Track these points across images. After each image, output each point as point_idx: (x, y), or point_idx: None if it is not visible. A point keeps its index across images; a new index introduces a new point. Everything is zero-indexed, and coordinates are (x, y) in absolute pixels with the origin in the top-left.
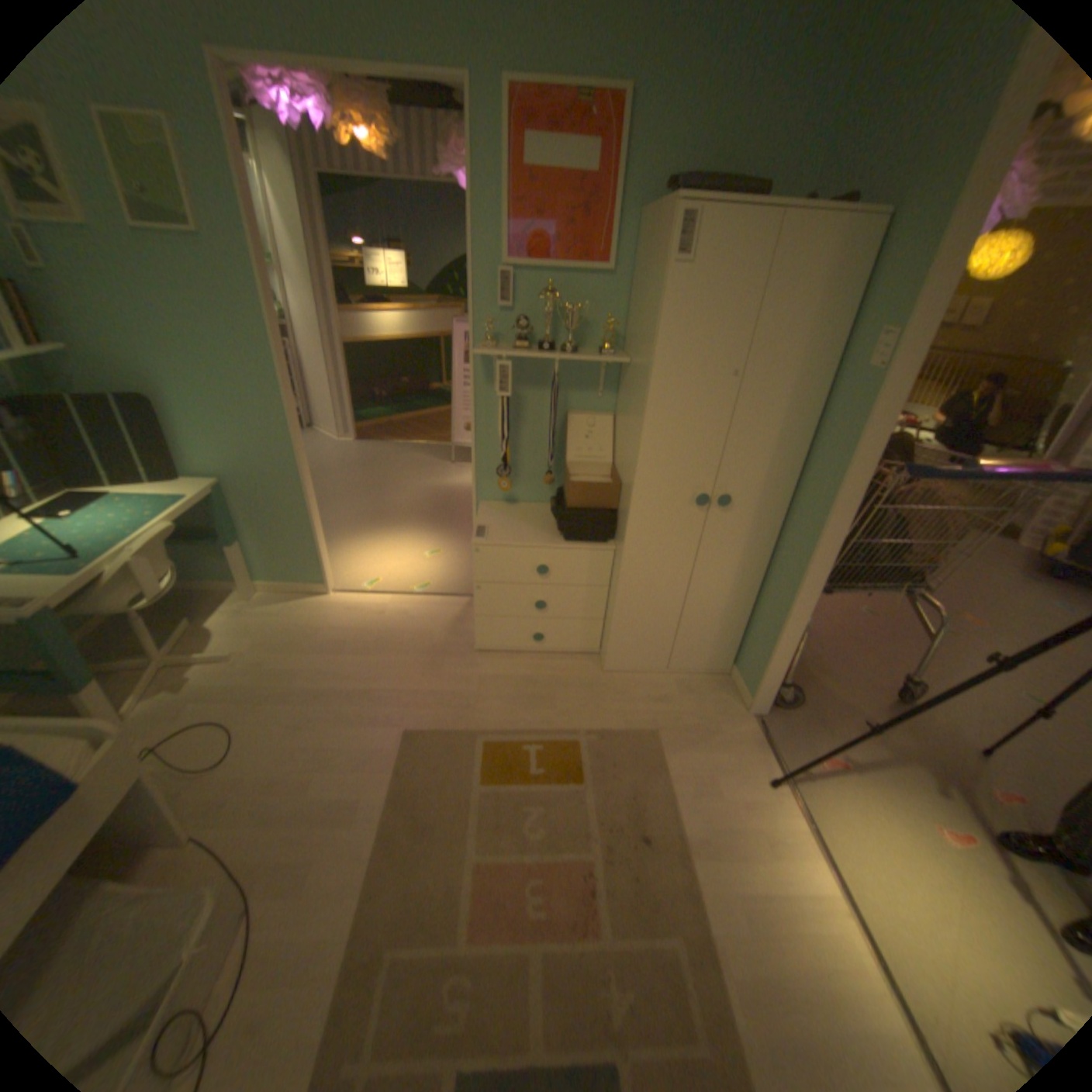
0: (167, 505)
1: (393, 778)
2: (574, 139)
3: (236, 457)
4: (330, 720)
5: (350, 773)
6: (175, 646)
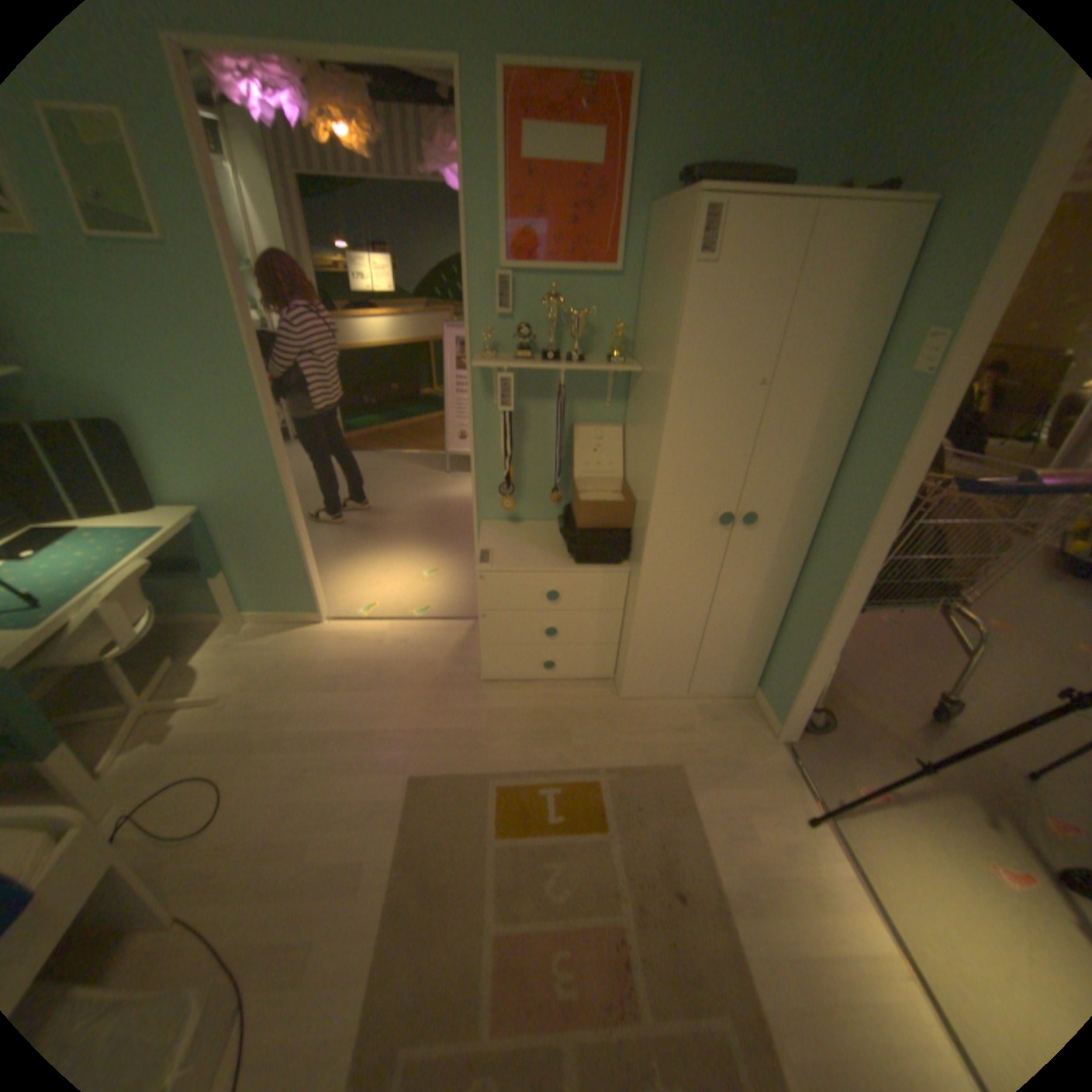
0: (142, 540)
1: (400, 835)
2: (577, 129)
3: (216, 483)
4: (328, 769)
5: (352, 831)
6: (157, 689)
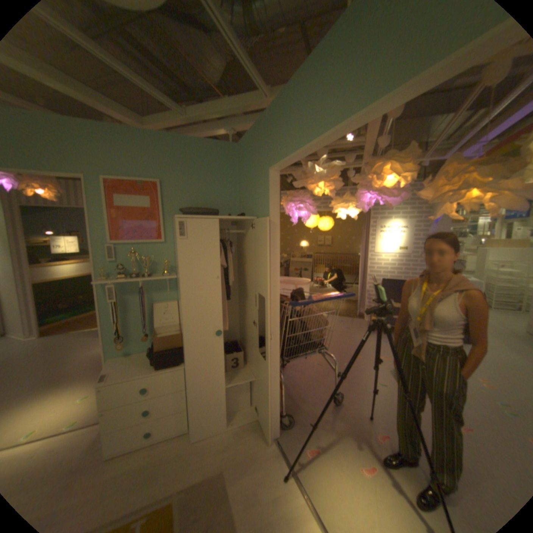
0: None
1: None
2: (137, 197)
3: None
4: None
5: None
6: None
